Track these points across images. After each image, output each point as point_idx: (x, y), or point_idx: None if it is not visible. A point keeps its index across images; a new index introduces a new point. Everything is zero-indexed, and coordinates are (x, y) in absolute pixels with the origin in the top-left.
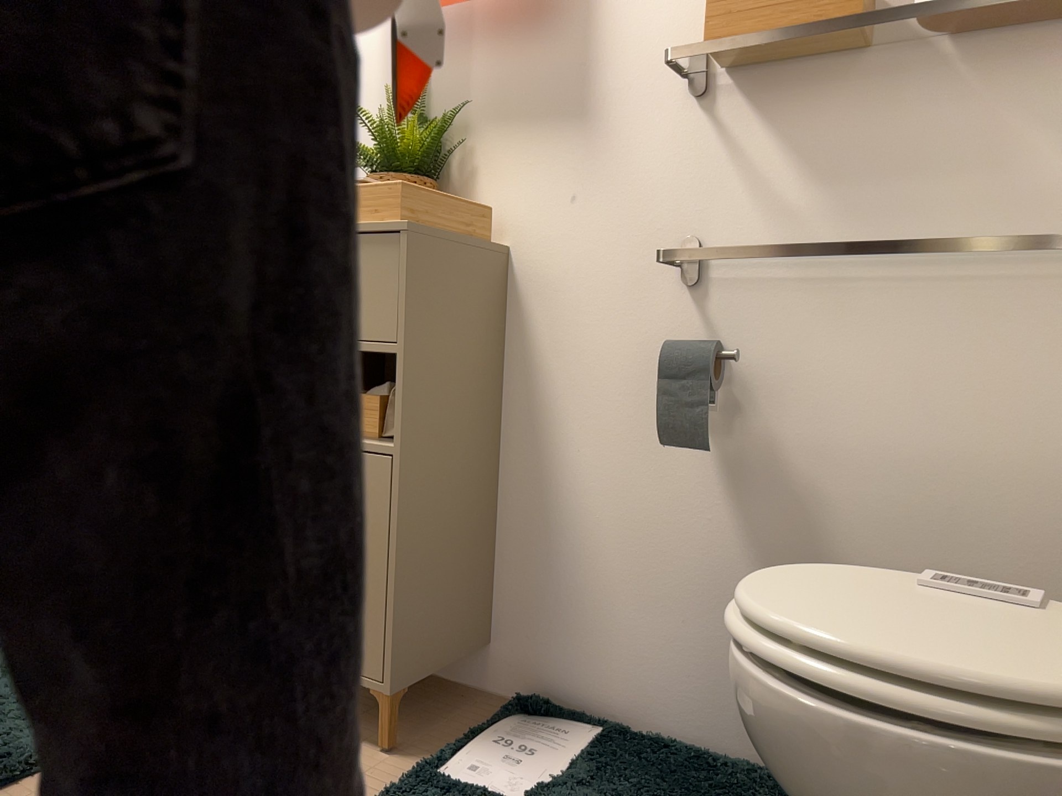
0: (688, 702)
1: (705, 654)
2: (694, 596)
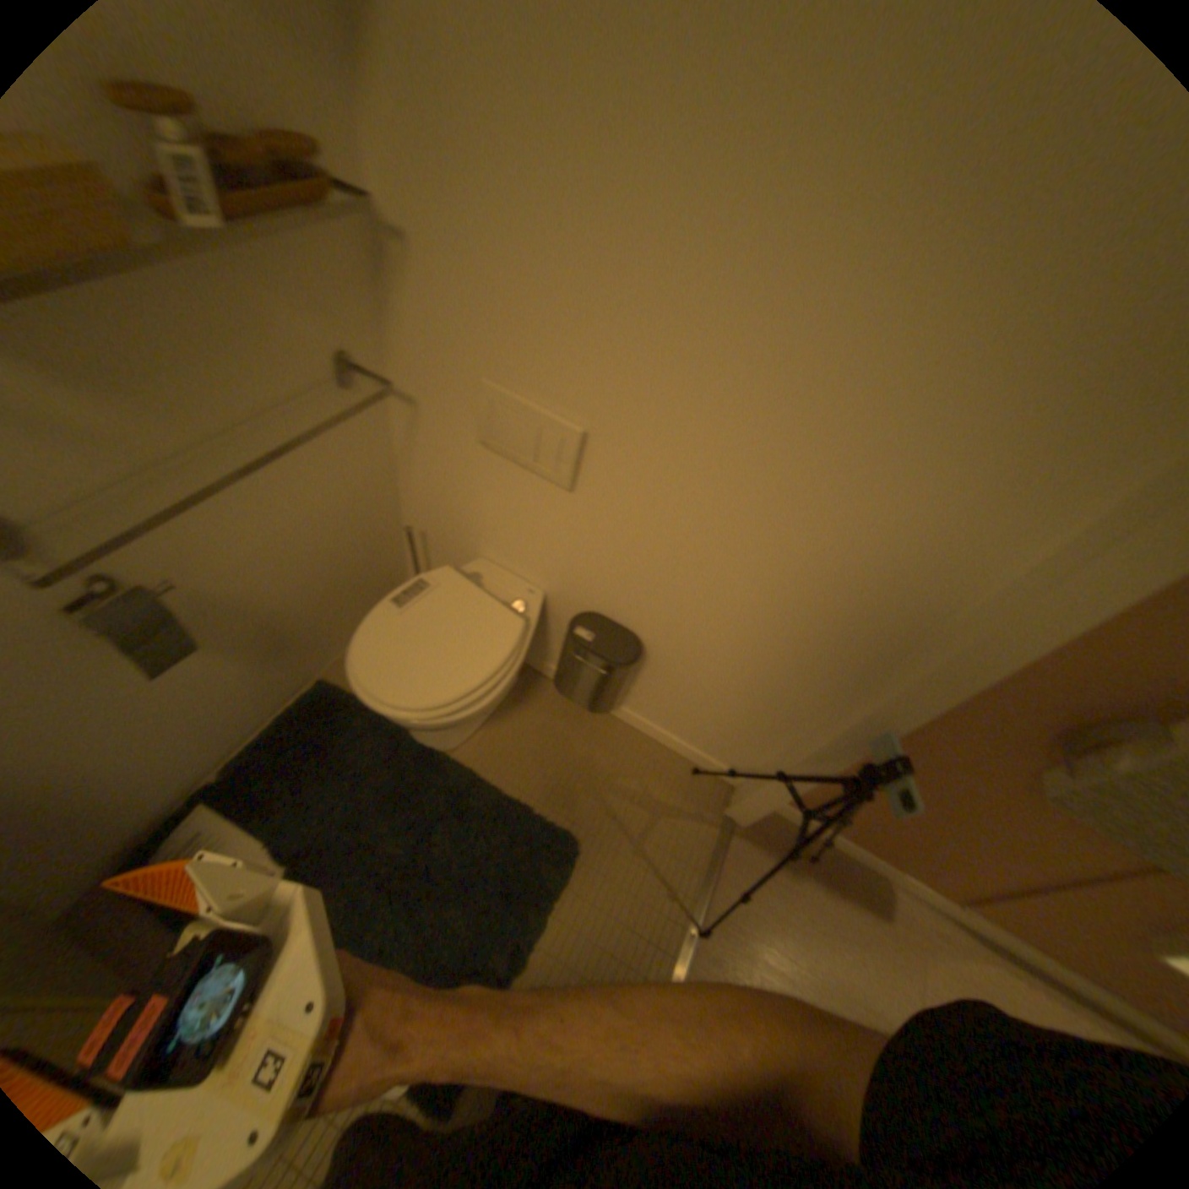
0: (224, 739)
1: (221, 715)
2: (195, 705)
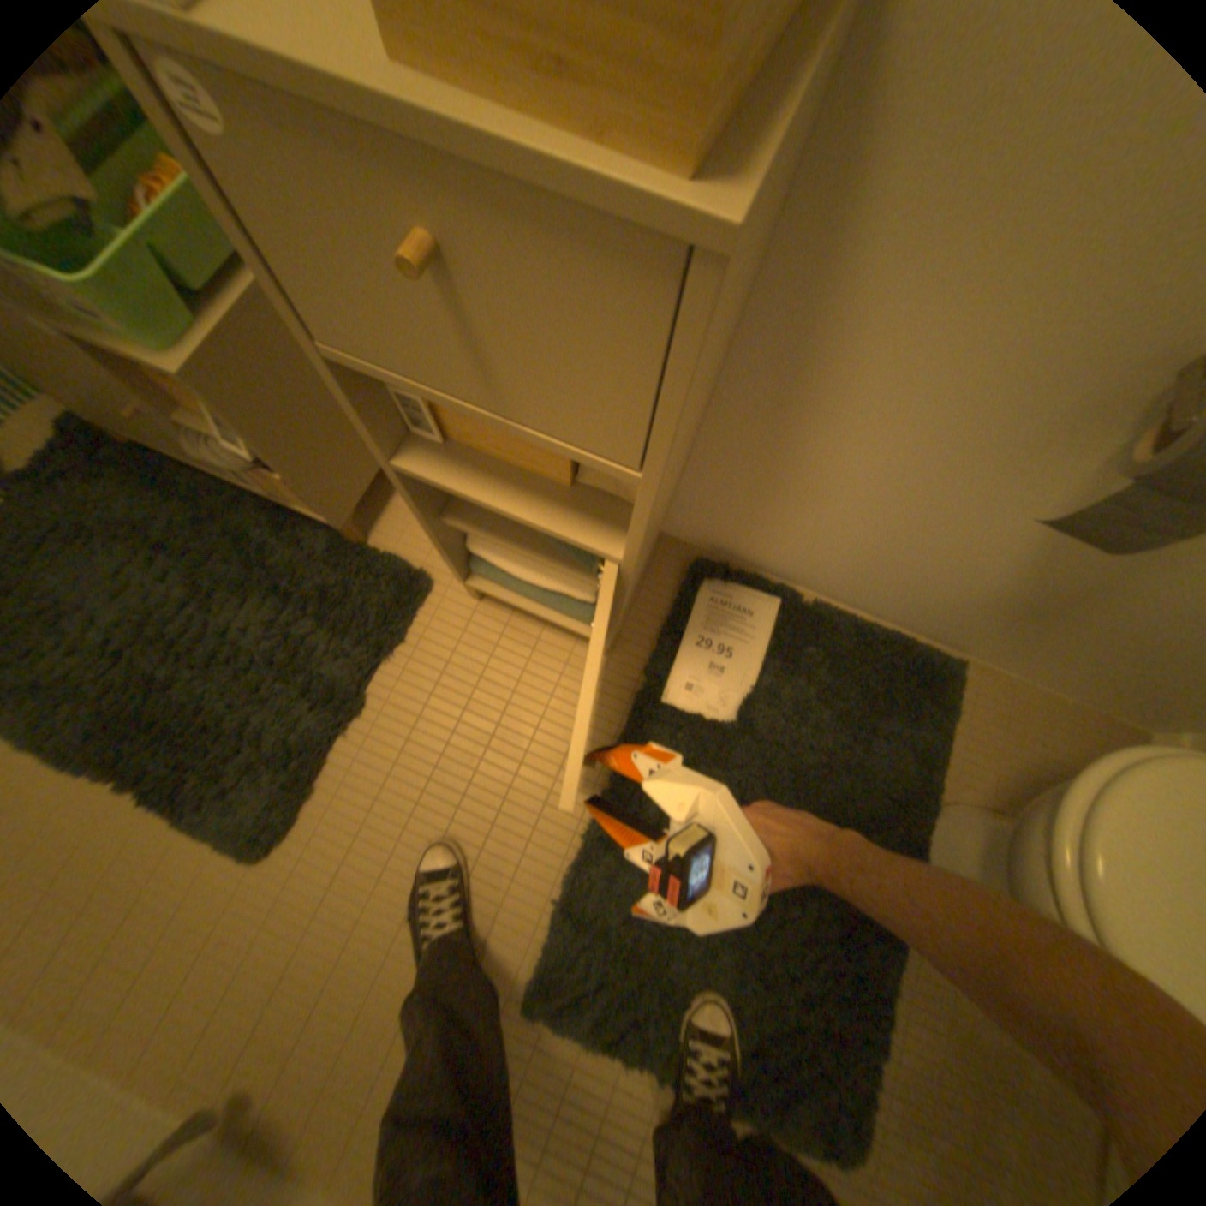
0: (867, 592)
1: (909, 581)
2: (930, 555)
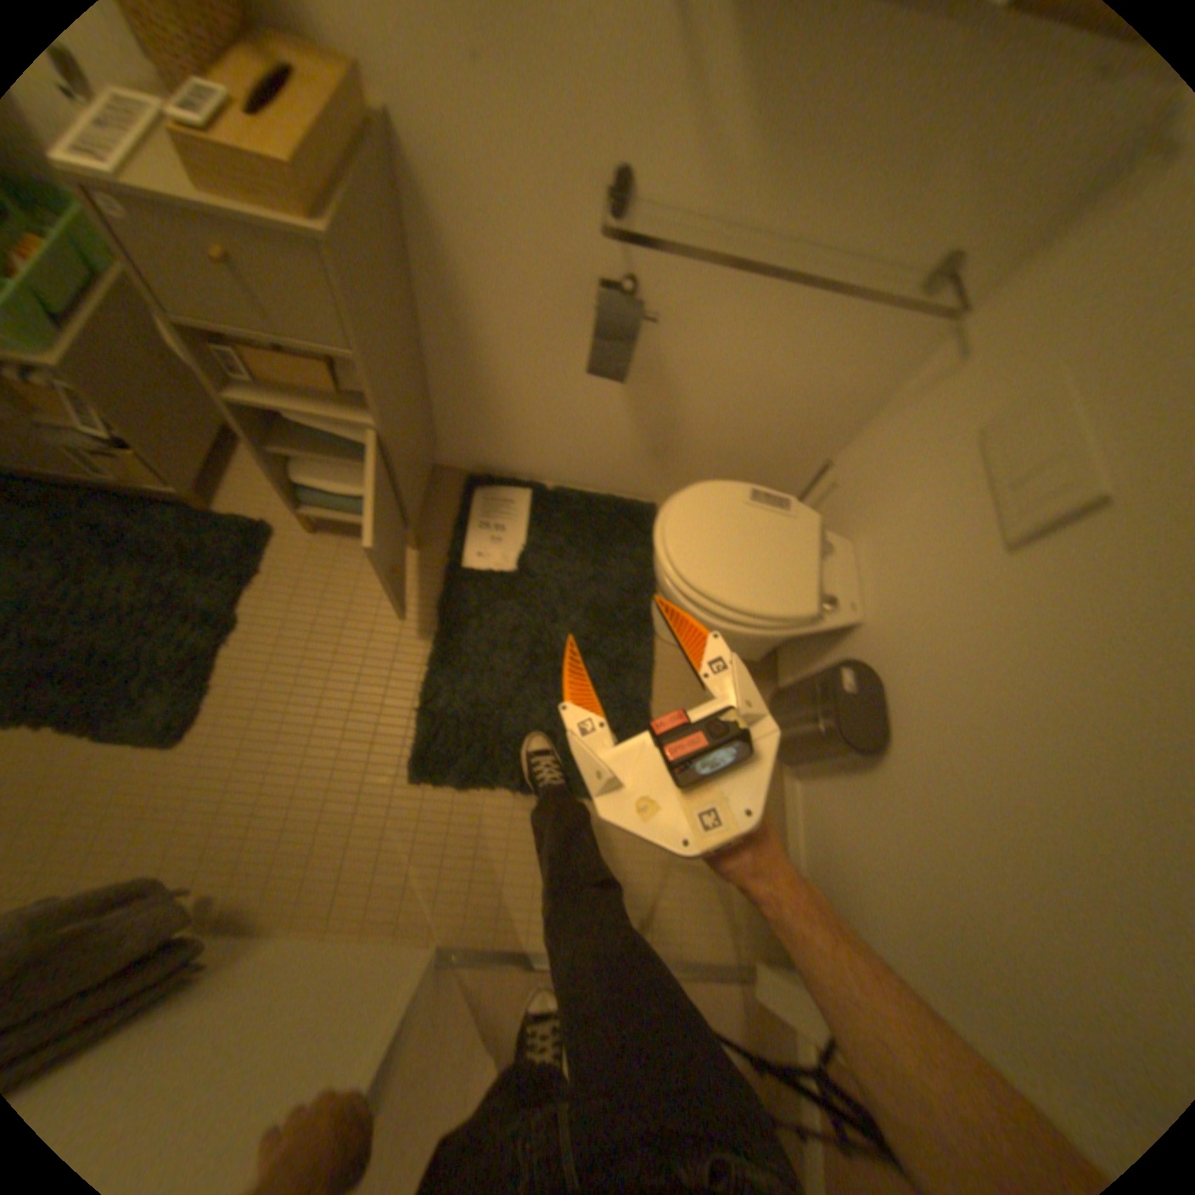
0: (581, 473)
1: (594, 455)
2: (591, 430)
